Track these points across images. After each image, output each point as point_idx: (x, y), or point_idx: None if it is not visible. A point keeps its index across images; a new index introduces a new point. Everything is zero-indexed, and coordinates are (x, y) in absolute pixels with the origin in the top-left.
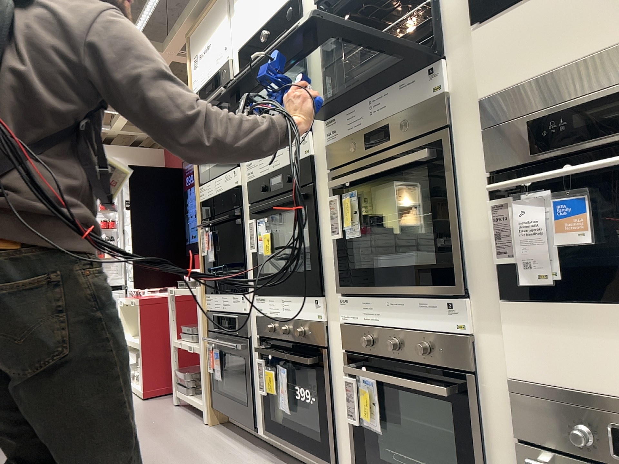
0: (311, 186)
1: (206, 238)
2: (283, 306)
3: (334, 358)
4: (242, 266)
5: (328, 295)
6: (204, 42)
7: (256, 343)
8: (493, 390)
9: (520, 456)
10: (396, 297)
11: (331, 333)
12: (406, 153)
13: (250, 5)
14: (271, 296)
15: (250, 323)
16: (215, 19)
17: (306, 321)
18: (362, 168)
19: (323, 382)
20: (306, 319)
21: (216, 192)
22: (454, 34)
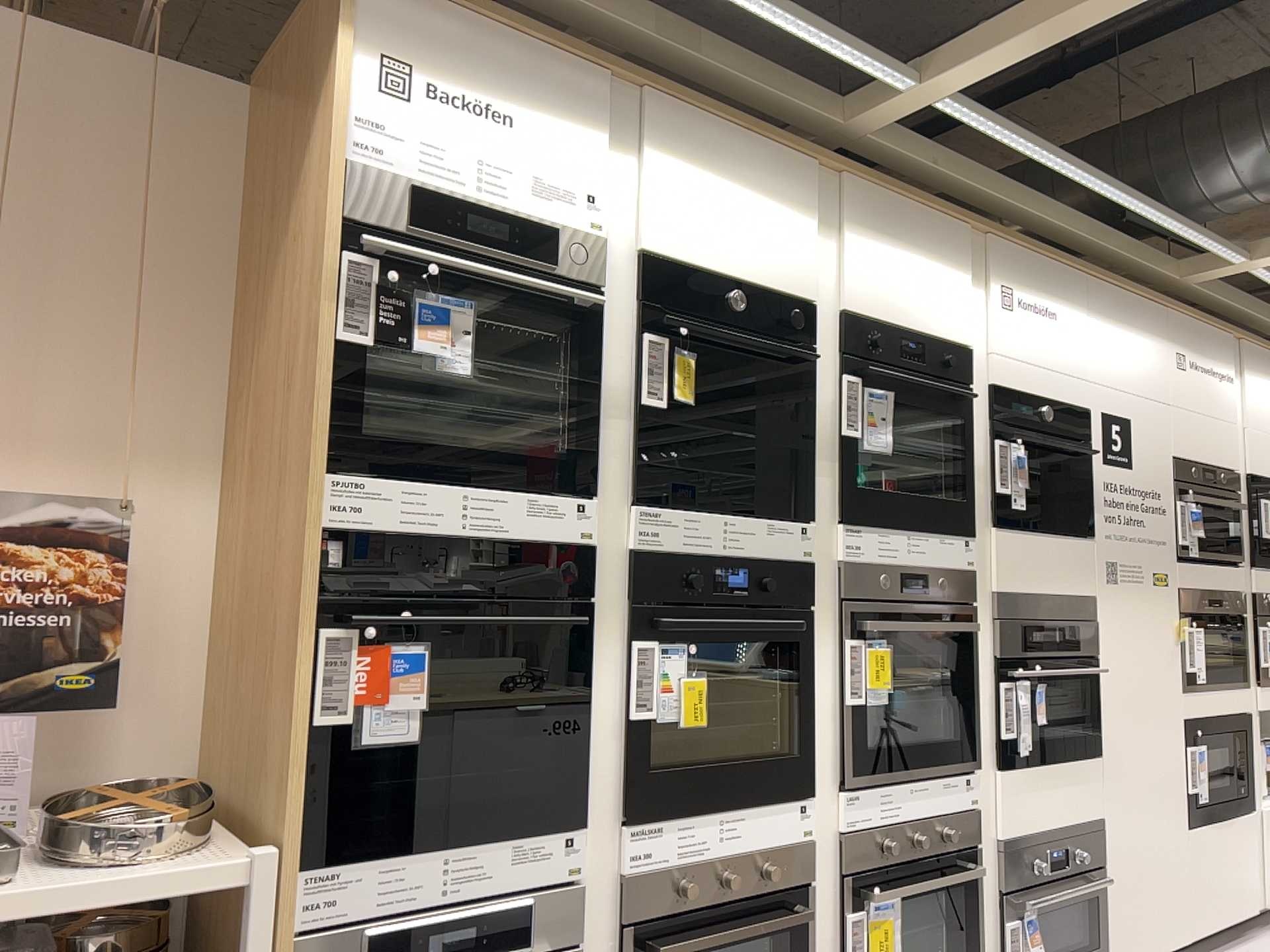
0: (811, 614)
1: (364, 663)
2: (721, 830)
3: (814, 895)
4: (569, 755)
5: (814, 792)
6: (475, 79)
7: (596, 947)
8: (982, 855)
9: (1004, 904)
10: (919, 779)
11: (814, 853)
12: (940, 615)
13: (705, 204)
14: (688, 813)
15: (584, 901)
16: (554, 87)
17: (779, 846)
18: (894, 614)
19: (799, 944)
20: (777, 843)
21: (467, 529)
22: (977, 519)
